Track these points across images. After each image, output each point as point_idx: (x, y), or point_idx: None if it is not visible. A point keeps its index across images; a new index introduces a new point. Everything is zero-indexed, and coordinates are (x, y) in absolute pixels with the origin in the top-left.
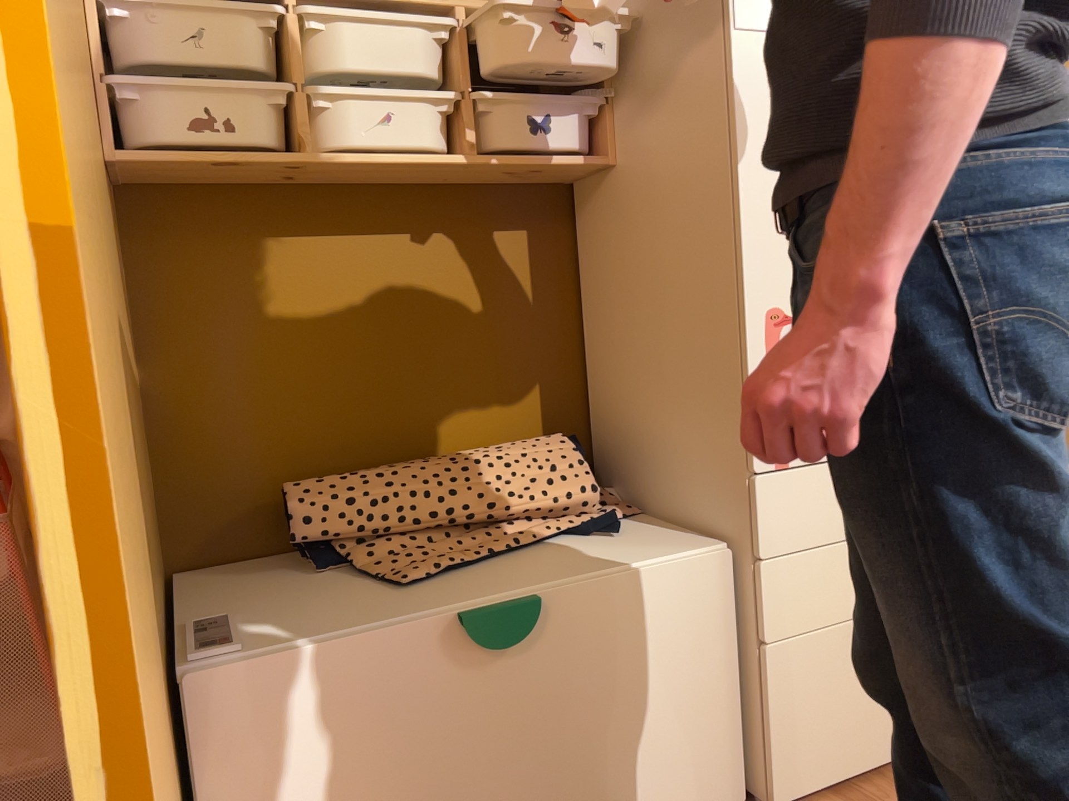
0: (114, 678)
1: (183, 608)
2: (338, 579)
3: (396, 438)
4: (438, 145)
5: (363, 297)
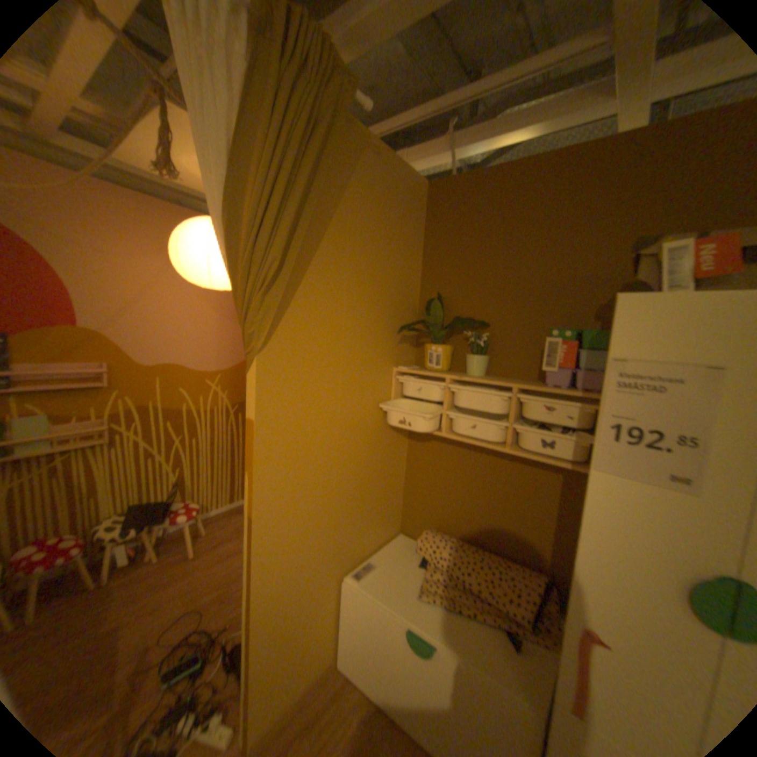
0: (252, 597)
1: (379, 552)
2: (417, 575)
3: (477, 533)
4: (495, 440)
5: (476, 476)
